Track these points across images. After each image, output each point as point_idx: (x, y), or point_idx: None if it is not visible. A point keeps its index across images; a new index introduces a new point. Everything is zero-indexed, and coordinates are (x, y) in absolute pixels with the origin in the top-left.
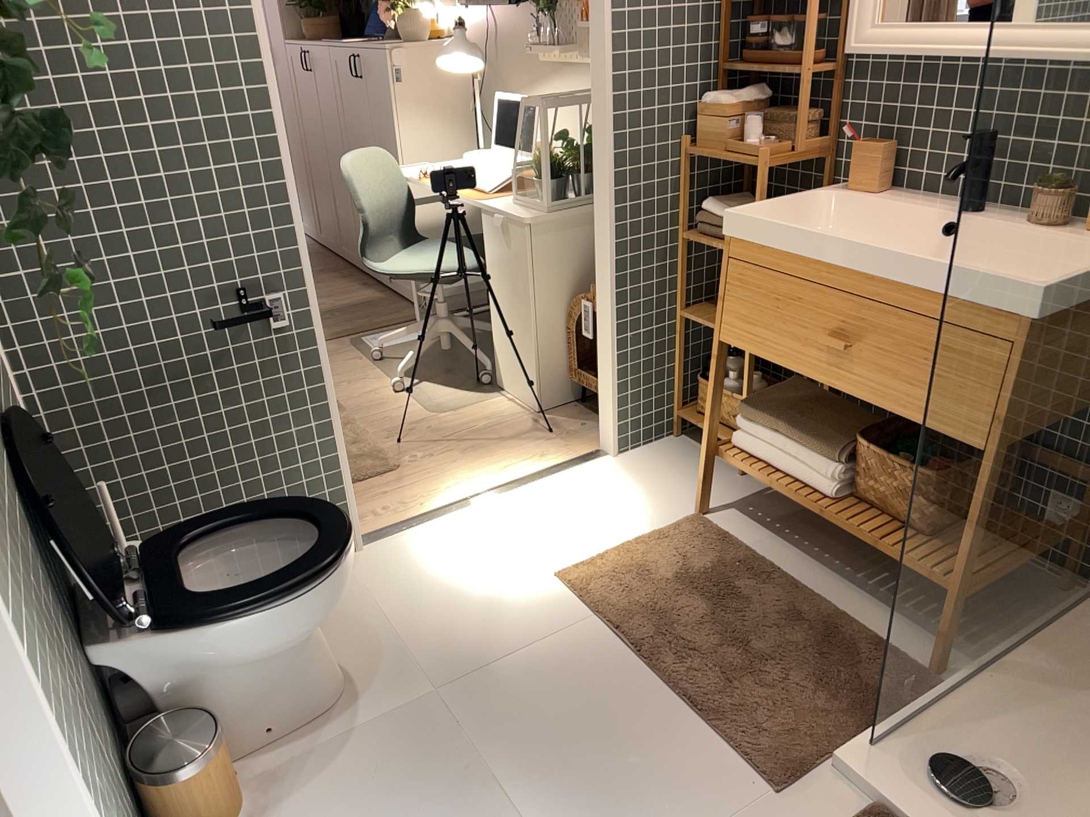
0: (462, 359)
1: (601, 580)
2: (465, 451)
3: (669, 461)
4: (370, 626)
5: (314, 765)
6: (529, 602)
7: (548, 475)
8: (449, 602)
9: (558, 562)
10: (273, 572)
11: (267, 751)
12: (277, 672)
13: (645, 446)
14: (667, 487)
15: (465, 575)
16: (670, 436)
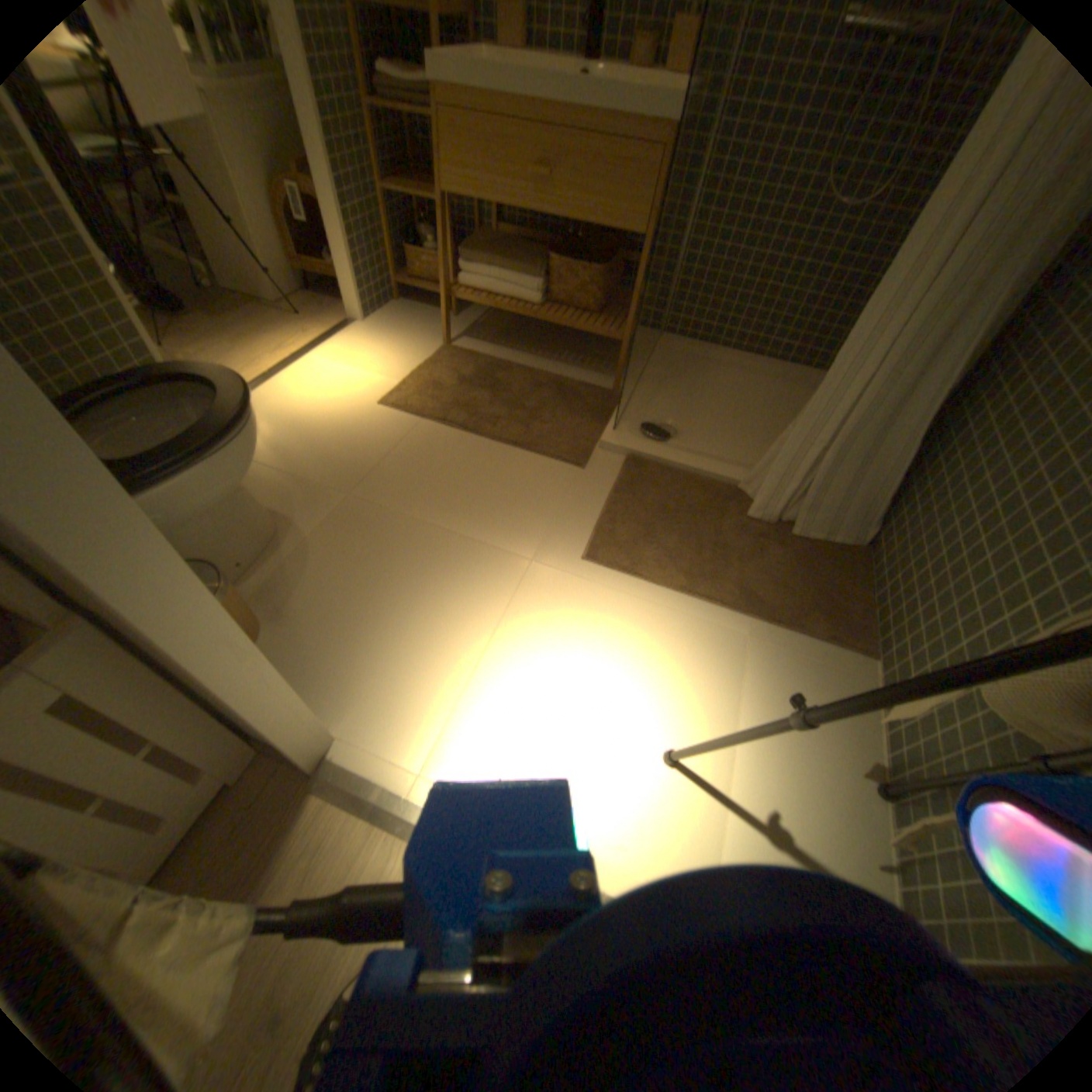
0: (170, 268)
1: (408, 396)
2: (235, 339)
3: (402, 315)
4: (254, 472)
5: (284, 566)
6: (368, 422)
7: (320, 341)
8: (307, 438)
9: (370, 393)
10: (190, 415)
11: (236, 575)
12: (216, 514)
13: (380, 308)
14: (412, 331)
15: (306, 419)
16: (393, 299)
